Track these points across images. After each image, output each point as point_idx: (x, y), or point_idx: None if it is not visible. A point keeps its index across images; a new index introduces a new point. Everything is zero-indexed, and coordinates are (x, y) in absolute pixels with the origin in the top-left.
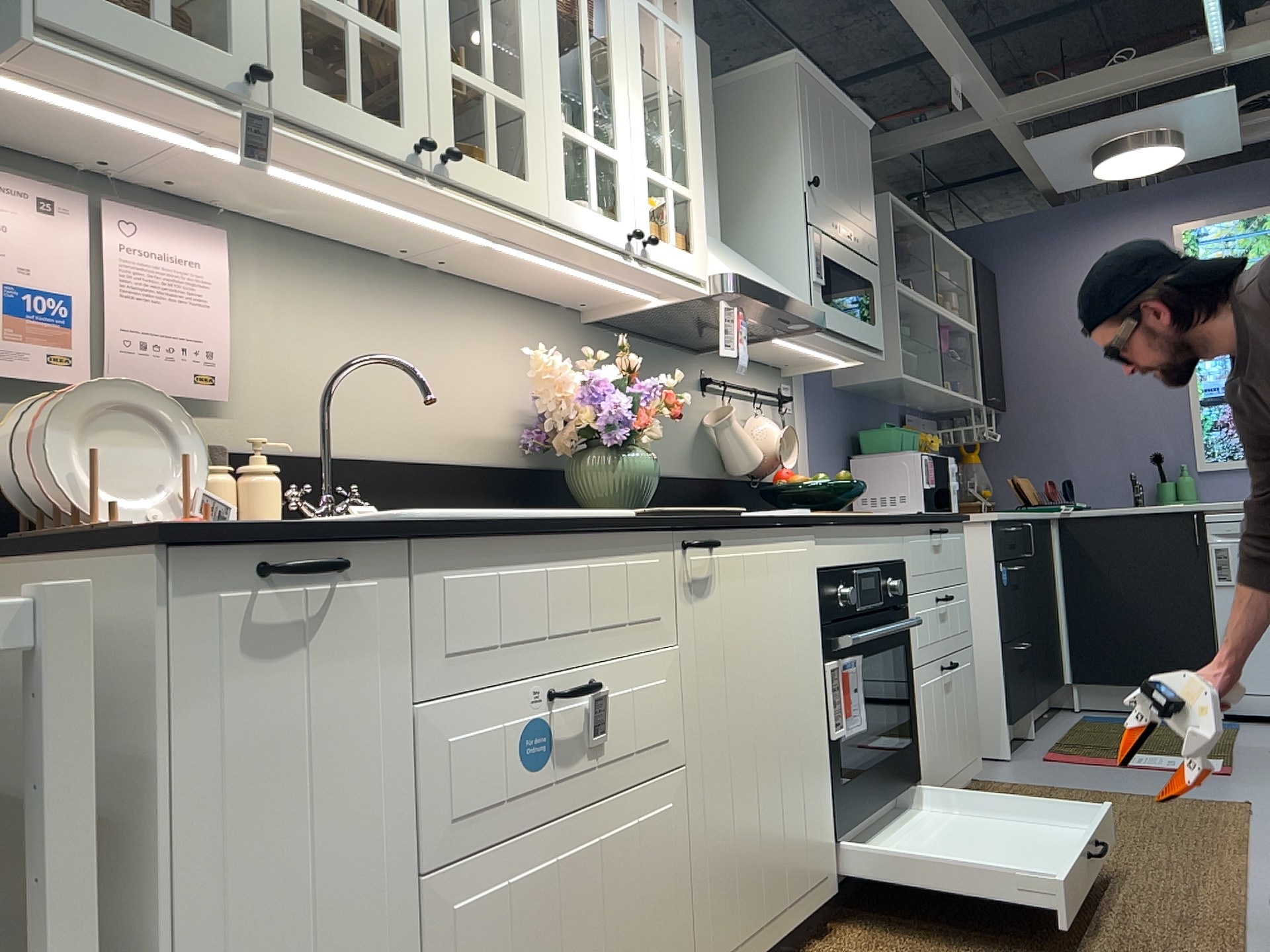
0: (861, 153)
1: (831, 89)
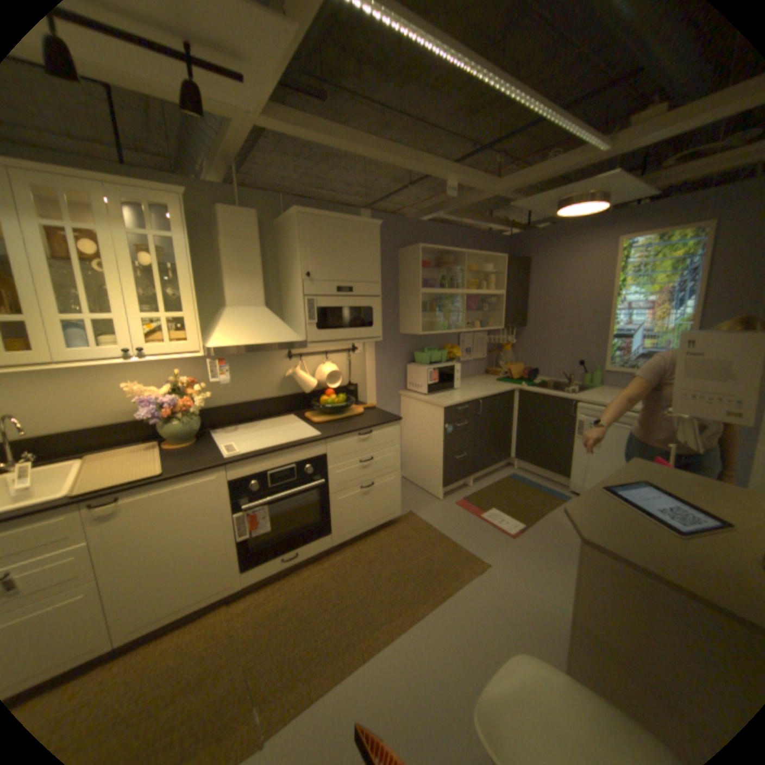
0: (365, 242)
1: (333, 215)
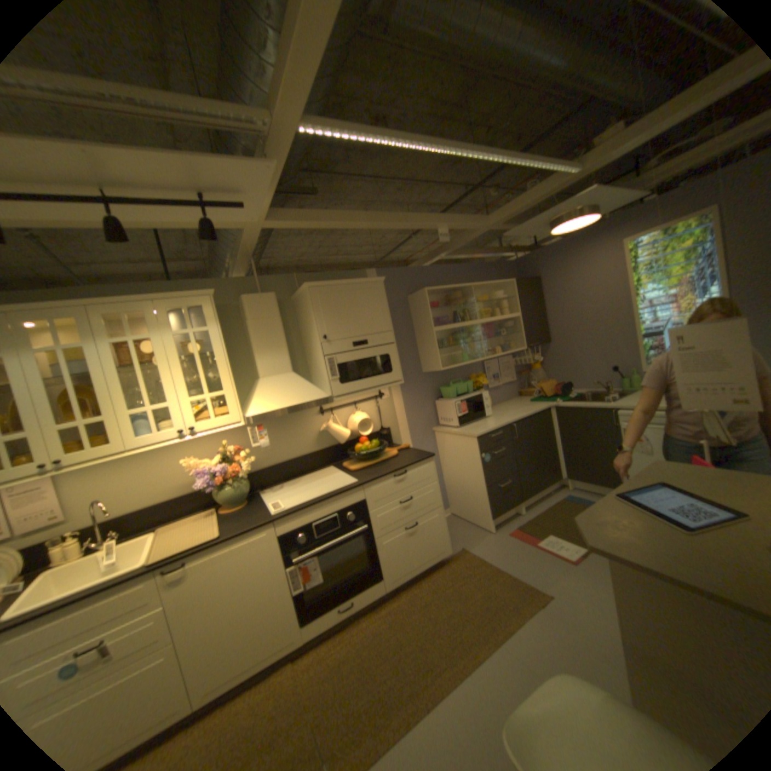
0: (372, 298)
1: (339, 283)
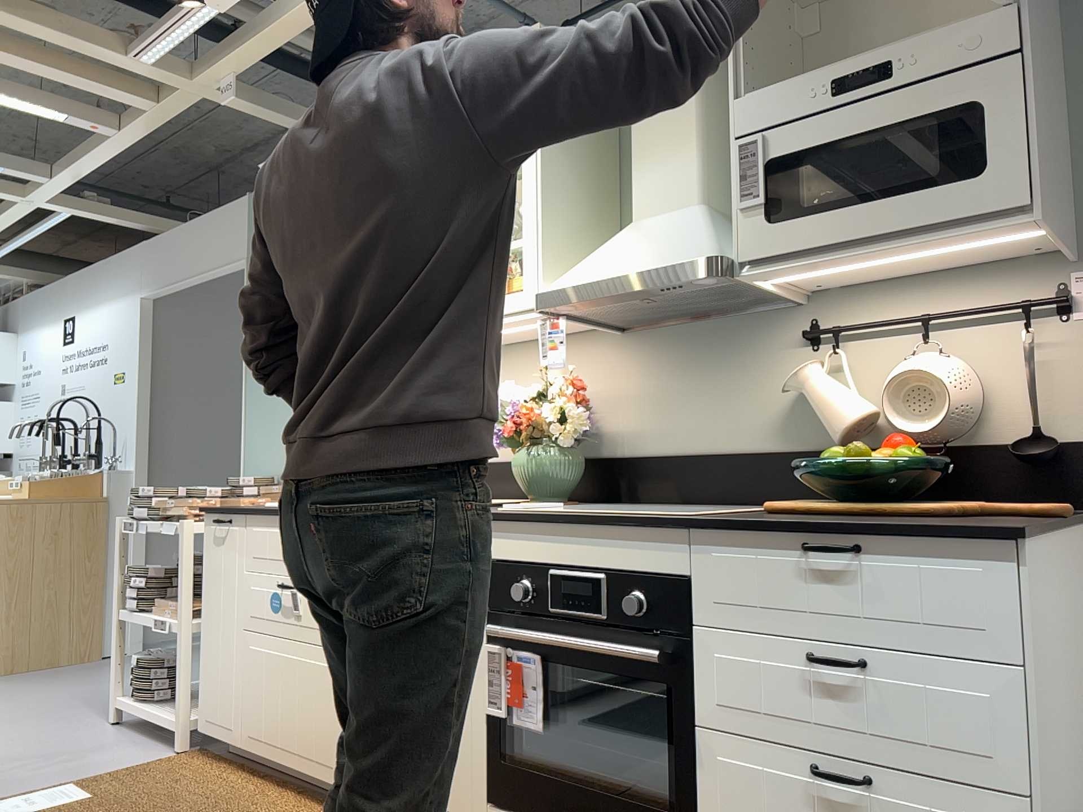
0: None
1: None
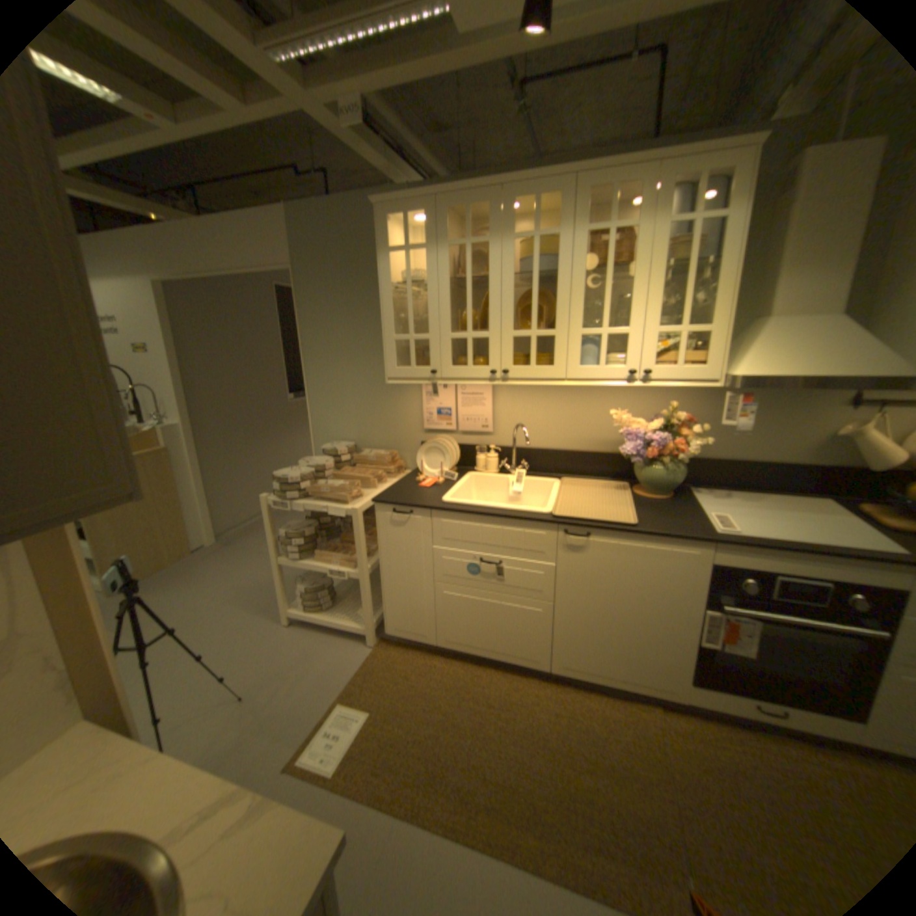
0: None
1: None
